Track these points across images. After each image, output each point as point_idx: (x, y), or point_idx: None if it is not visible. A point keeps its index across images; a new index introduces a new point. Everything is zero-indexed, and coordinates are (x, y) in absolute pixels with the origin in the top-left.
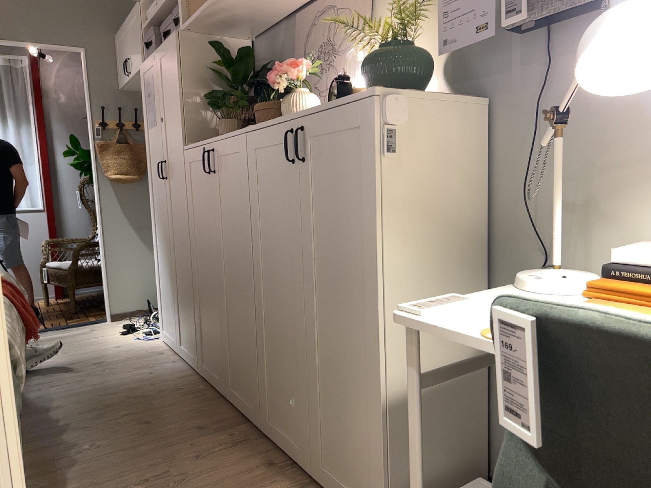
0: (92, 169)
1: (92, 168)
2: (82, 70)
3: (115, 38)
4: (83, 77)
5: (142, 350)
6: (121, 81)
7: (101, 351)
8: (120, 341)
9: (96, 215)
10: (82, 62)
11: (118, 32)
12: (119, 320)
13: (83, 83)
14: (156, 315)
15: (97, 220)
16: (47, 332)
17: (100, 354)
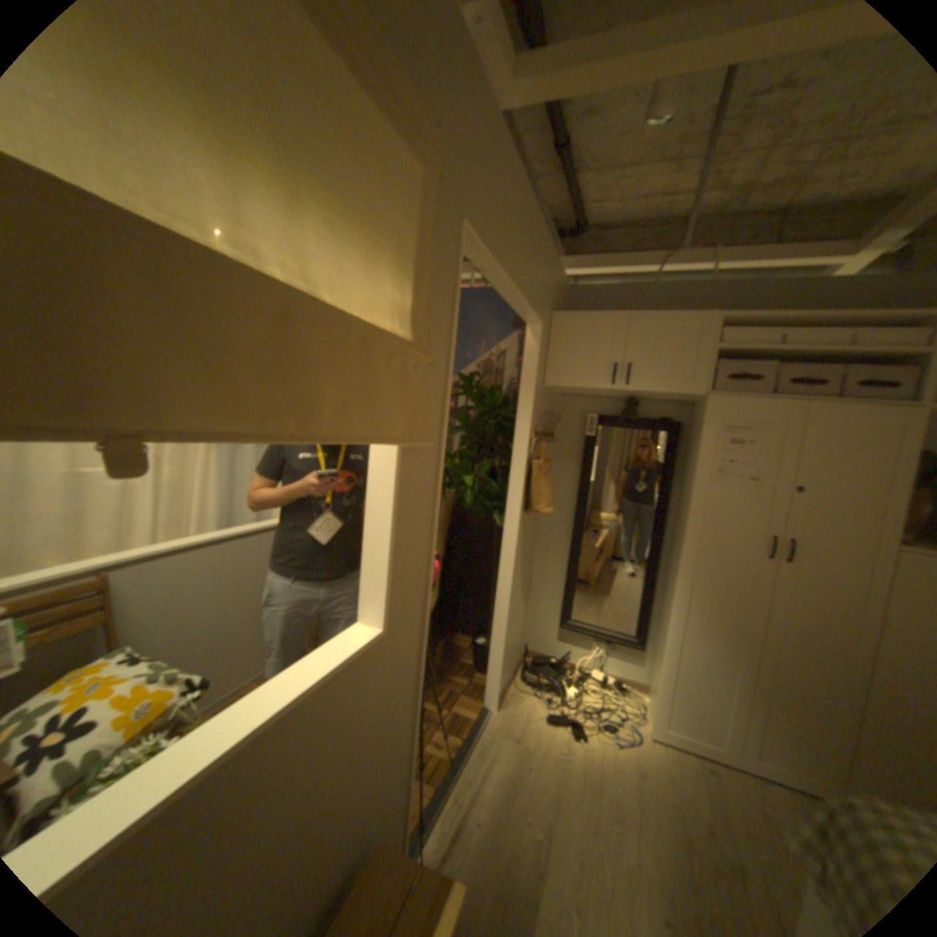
0: (510, 499)
1: (508, 496)
2: (526, 353)
3: (558, 317)
4: (525, 363)
5: (684, 777)
6: (570, 381)
7: (650, 799)
8: (616, 763)
9: (503, 563)
10: (533, 343)
11: (578, 314)
12: (505, 708)
13: (524, 373)
14: (560, 692)
15: (500, 571)
16: (465, 773)
17: (668, 809)
